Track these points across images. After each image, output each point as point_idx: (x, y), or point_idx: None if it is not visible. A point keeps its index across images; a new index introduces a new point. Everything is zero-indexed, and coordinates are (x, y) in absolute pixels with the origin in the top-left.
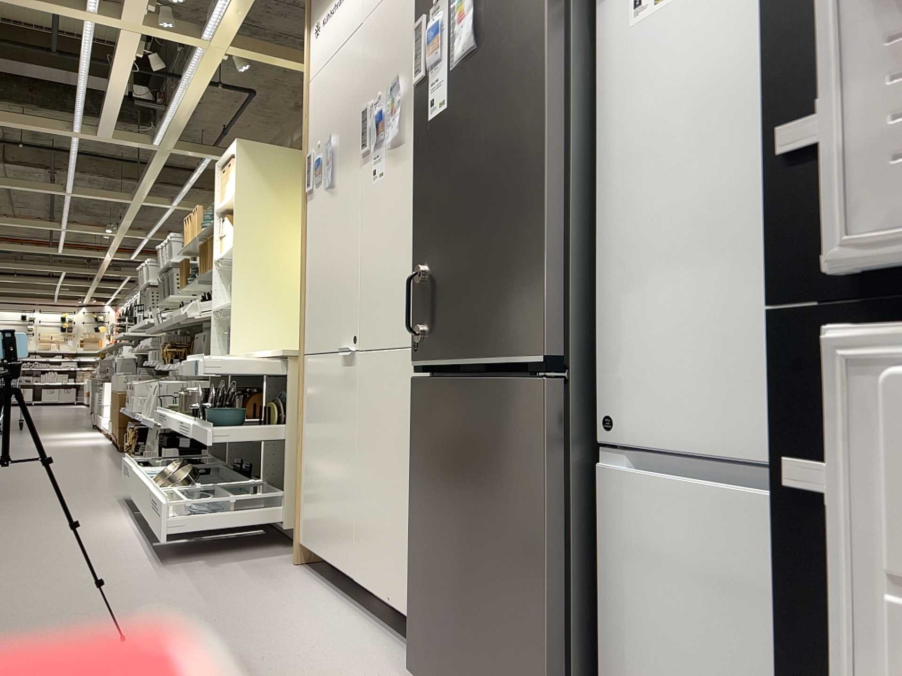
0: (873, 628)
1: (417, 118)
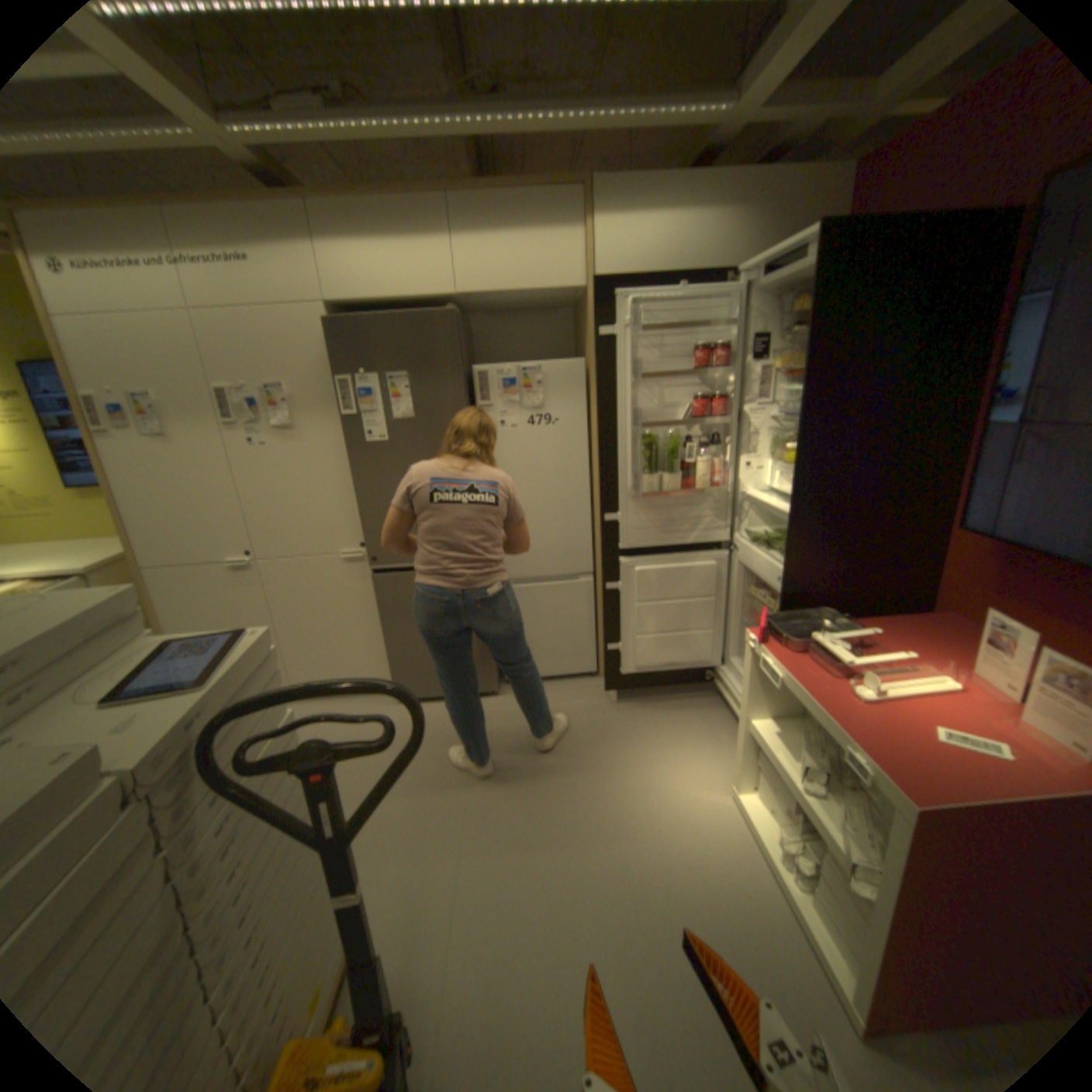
0: (623, 607)
1: (351, 436)
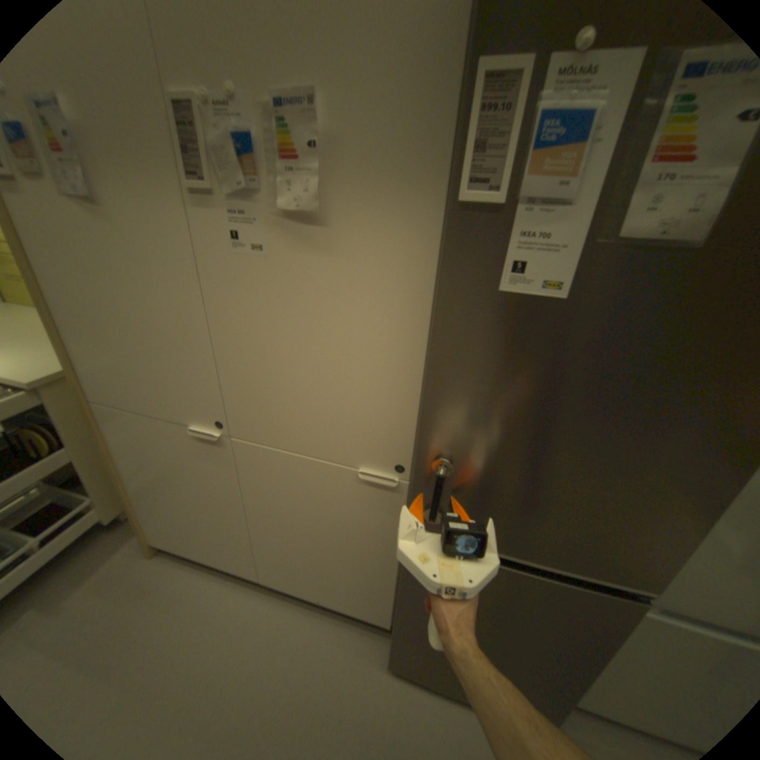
0: None
1: (460, 263)
